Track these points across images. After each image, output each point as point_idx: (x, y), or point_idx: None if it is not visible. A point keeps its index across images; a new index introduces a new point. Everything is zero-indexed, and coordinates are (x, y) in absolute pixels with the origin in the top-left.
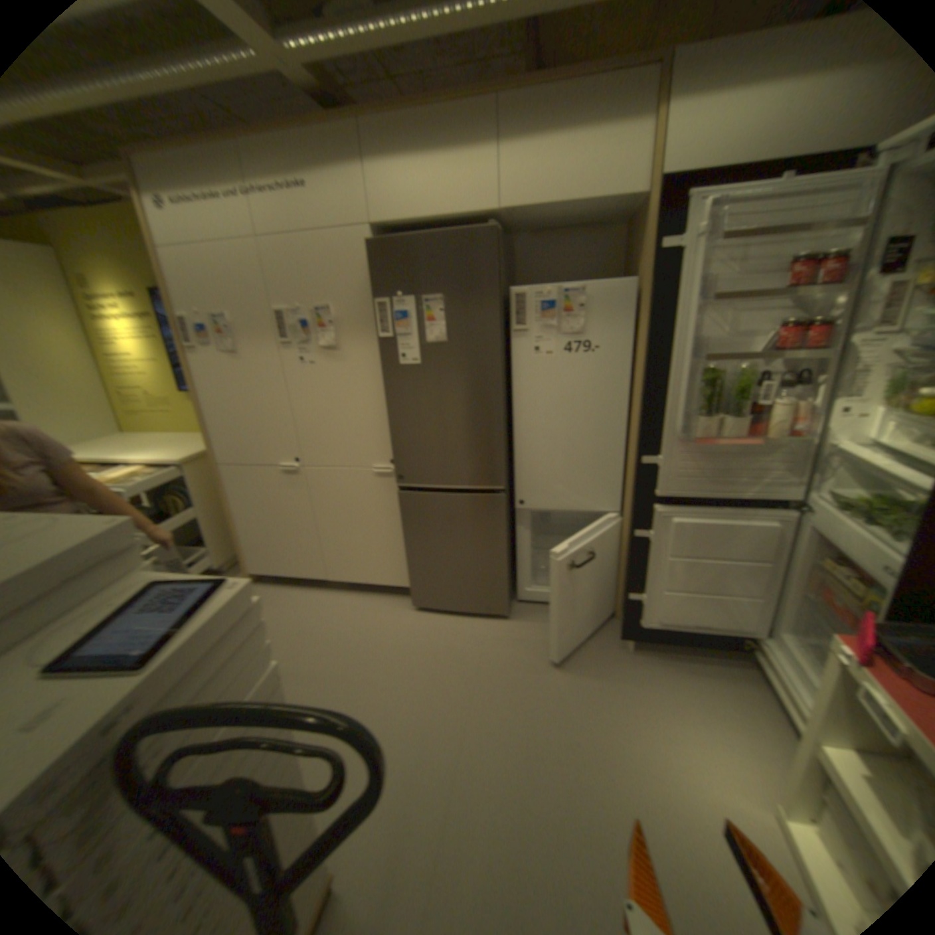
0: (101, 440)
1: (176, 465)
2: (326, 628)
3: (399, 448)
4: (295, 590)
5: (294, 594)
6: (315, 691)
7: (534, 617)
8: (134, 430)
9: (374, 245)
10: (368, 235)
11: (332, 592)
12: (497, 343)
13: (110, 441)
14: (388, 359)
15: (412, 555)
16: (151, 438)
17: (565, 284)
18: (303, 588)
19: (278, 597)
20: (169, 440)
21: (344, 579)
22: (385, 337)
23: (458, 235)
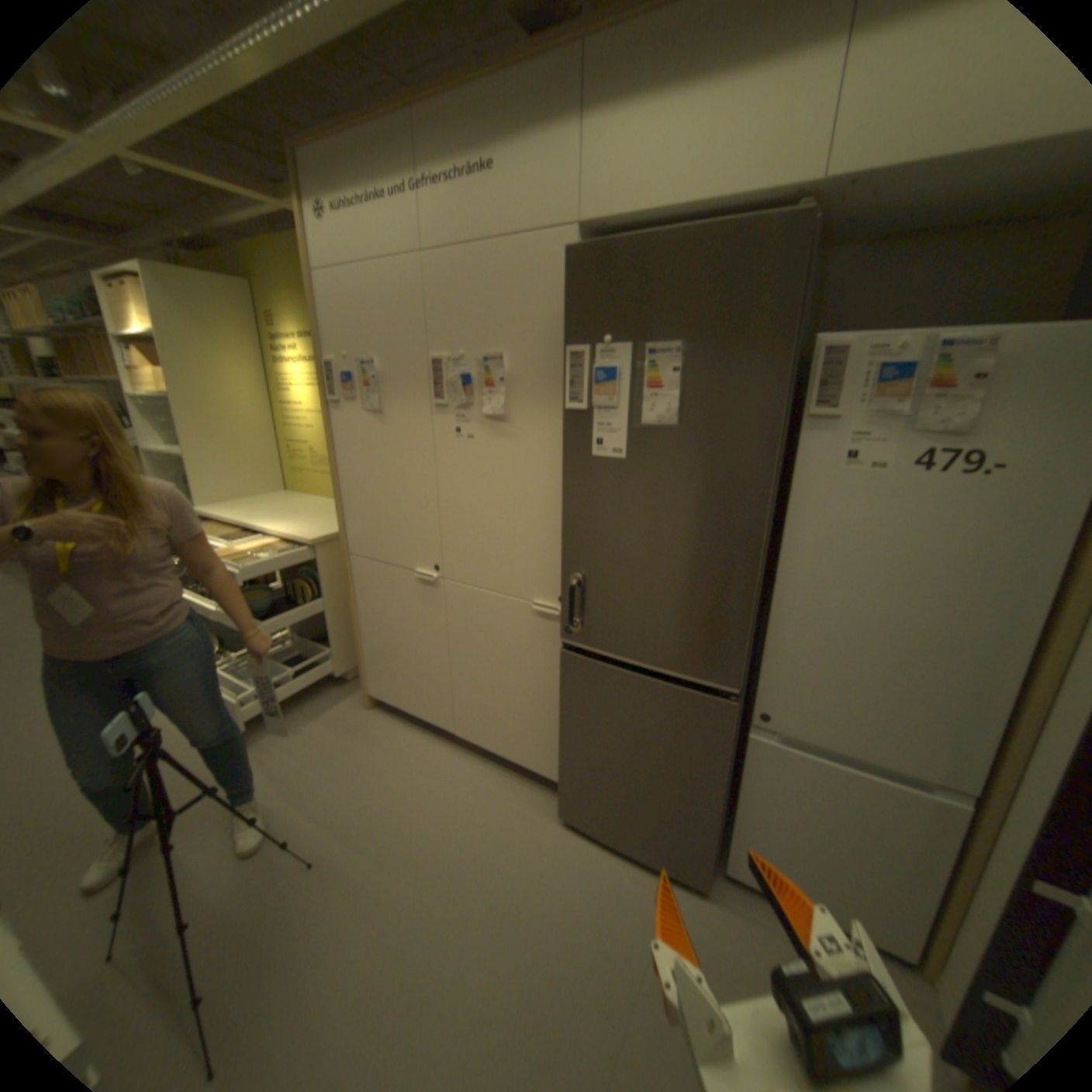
0: (258, 495)
1: (307, 542)
2: (431, 812)
3: (569, 583)
4: (413, 731)
5: (409, 738)
6: (383, 926)
7: (752, 909)
8: (293, 487)
9: (575, 252)
10: (571, 240)
11: (455, 750)
12: (771, 435)
13: (266, 497)
14: (571, 442)
15: (566, 745)
16: (304, 500)
17: (947, 328)
18: (423, 732)
19: (390, 736)
20: (318, 506)
21: (472, 739)
22: (572, 407)
23: (729, 227)
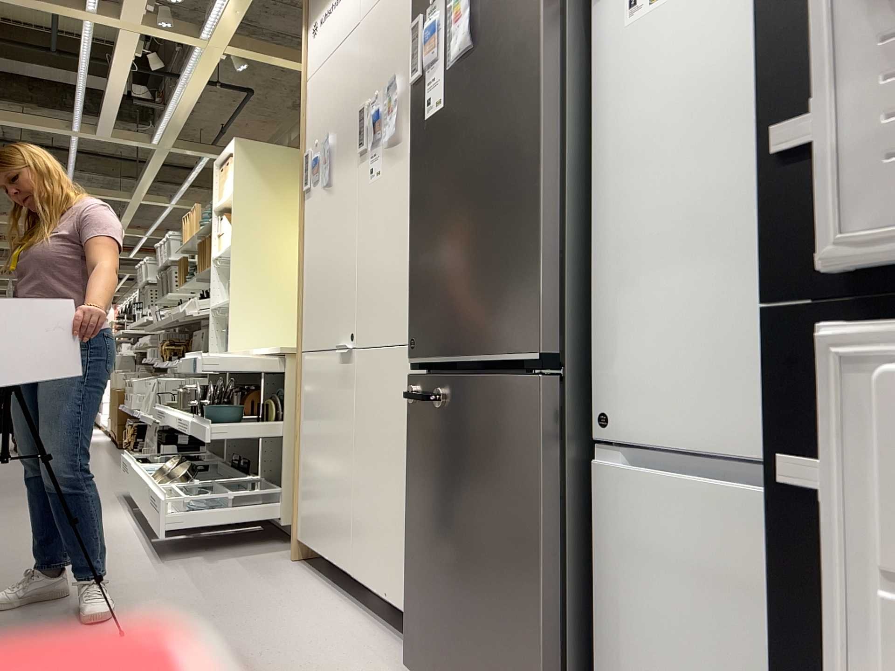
0: None
1: (282, 357)
2: (272, 637)
3: (413, 282)
4: (321, 583)
5: (312, 587)
6: None
7: None
8: None
9: None
10: None
11: (351, 604)
12: (537, 7)
13: None
14: (414, 117)
15: (410, 530)
16: None
17: None
18: (330, 586)
19: (293, 582)
20: None
21: (363, 580)
22: (414, 81)
23: None
